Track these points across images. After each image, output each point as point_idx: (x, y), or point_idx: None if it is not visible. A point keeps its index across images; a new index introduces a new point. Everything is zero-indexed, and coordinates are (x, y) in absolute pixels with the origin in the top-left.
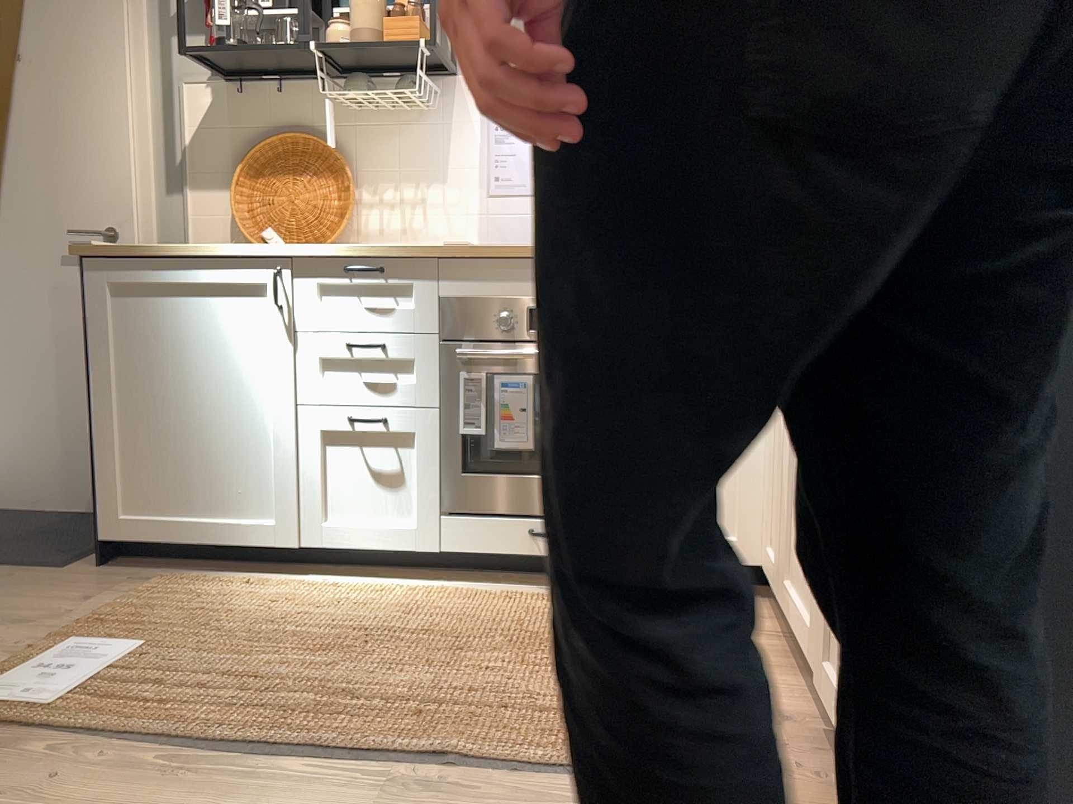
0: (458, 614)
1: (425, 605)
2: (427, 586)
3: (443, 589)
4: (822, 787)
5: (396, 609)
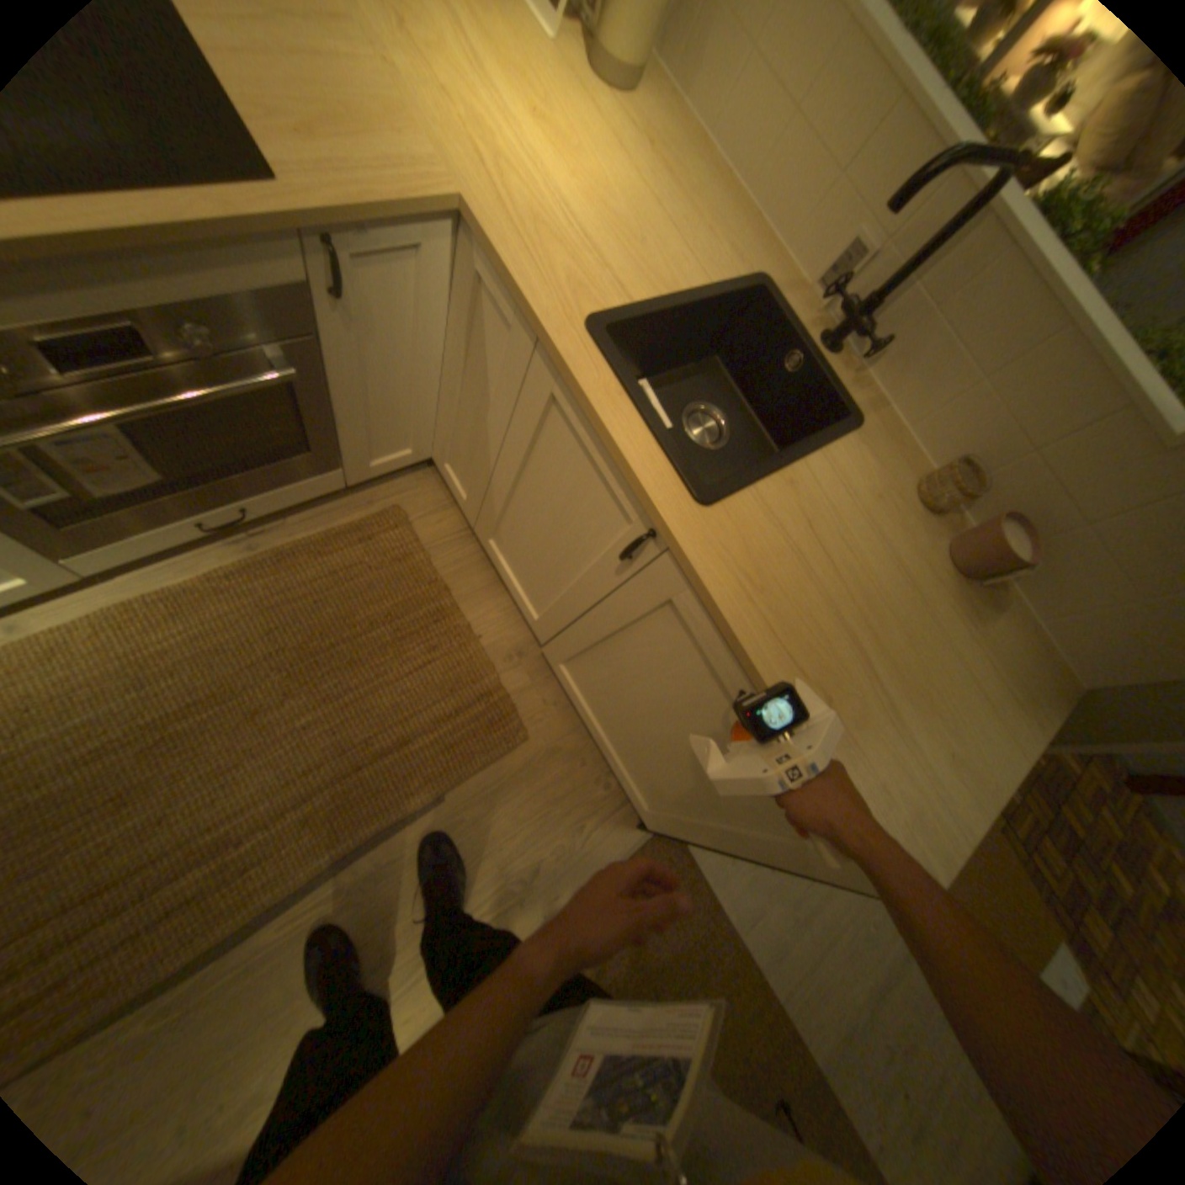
0: (187, 649)
1: (135, 654)
2: (87, 599)
3: (113, 597)
4: (552, 709)
5: (108, 678)
